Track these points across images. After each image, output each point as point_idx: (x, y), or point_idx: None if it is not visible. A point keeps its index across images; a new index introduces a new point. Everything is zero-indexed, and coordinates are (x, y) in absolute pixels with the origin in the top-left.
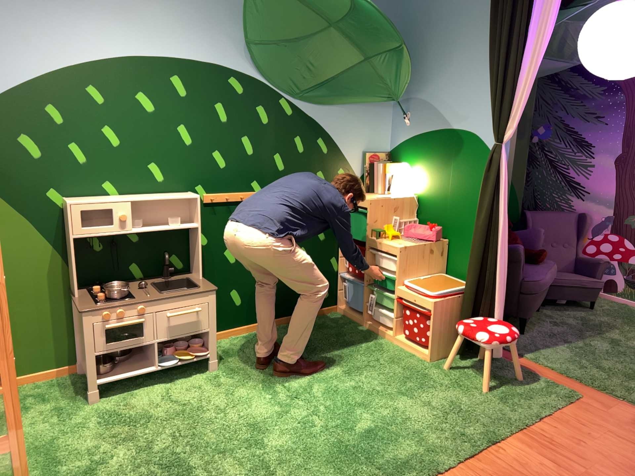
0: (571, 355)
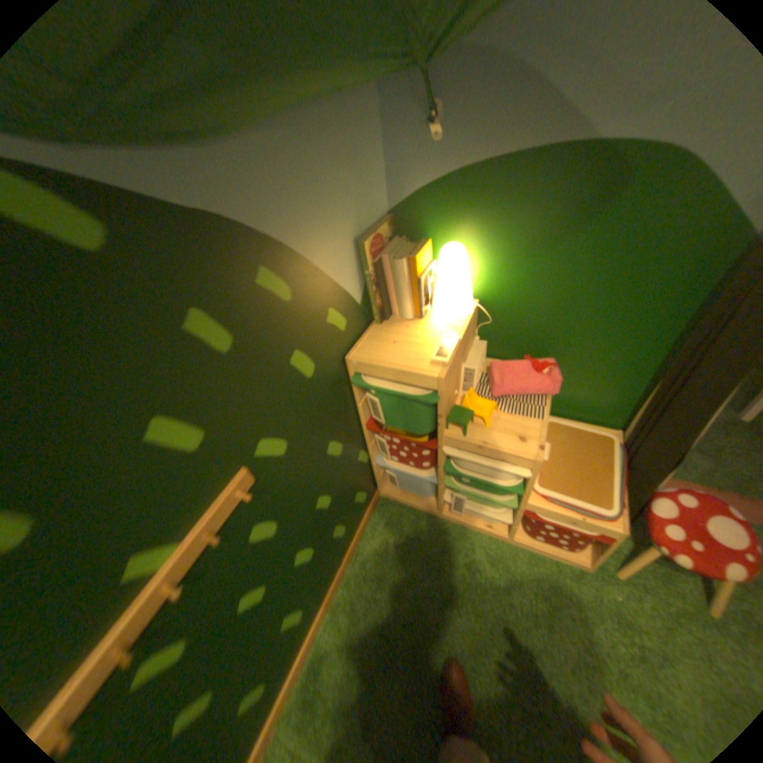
0: None
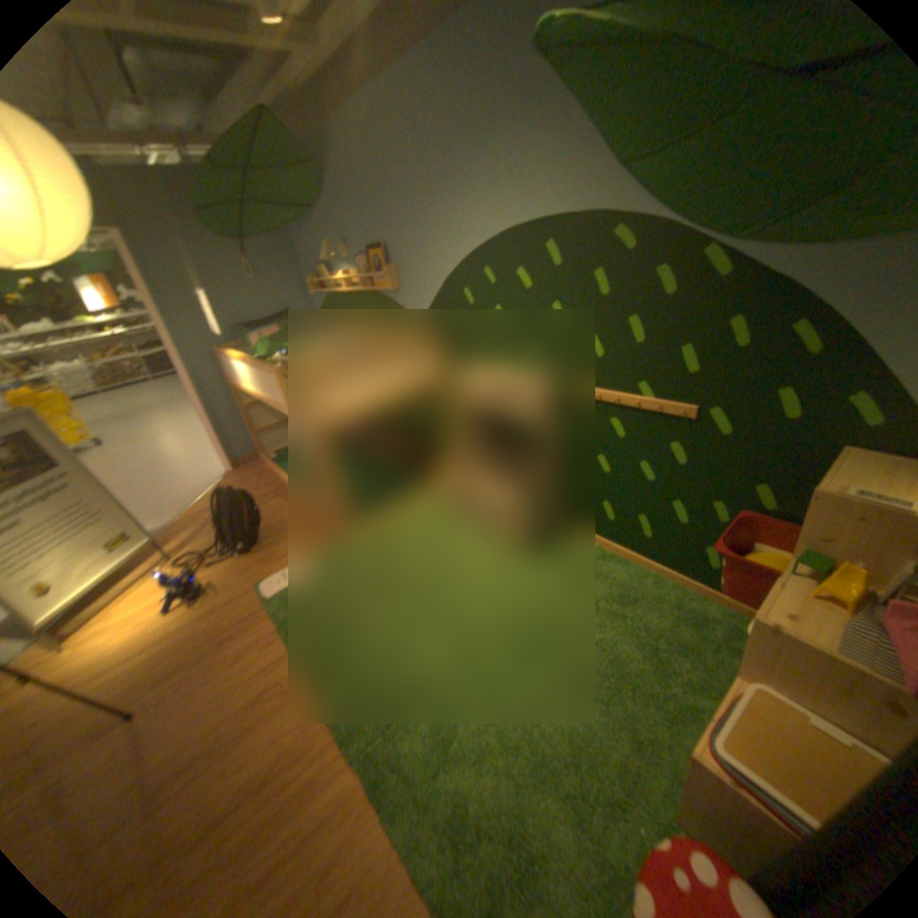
0: None
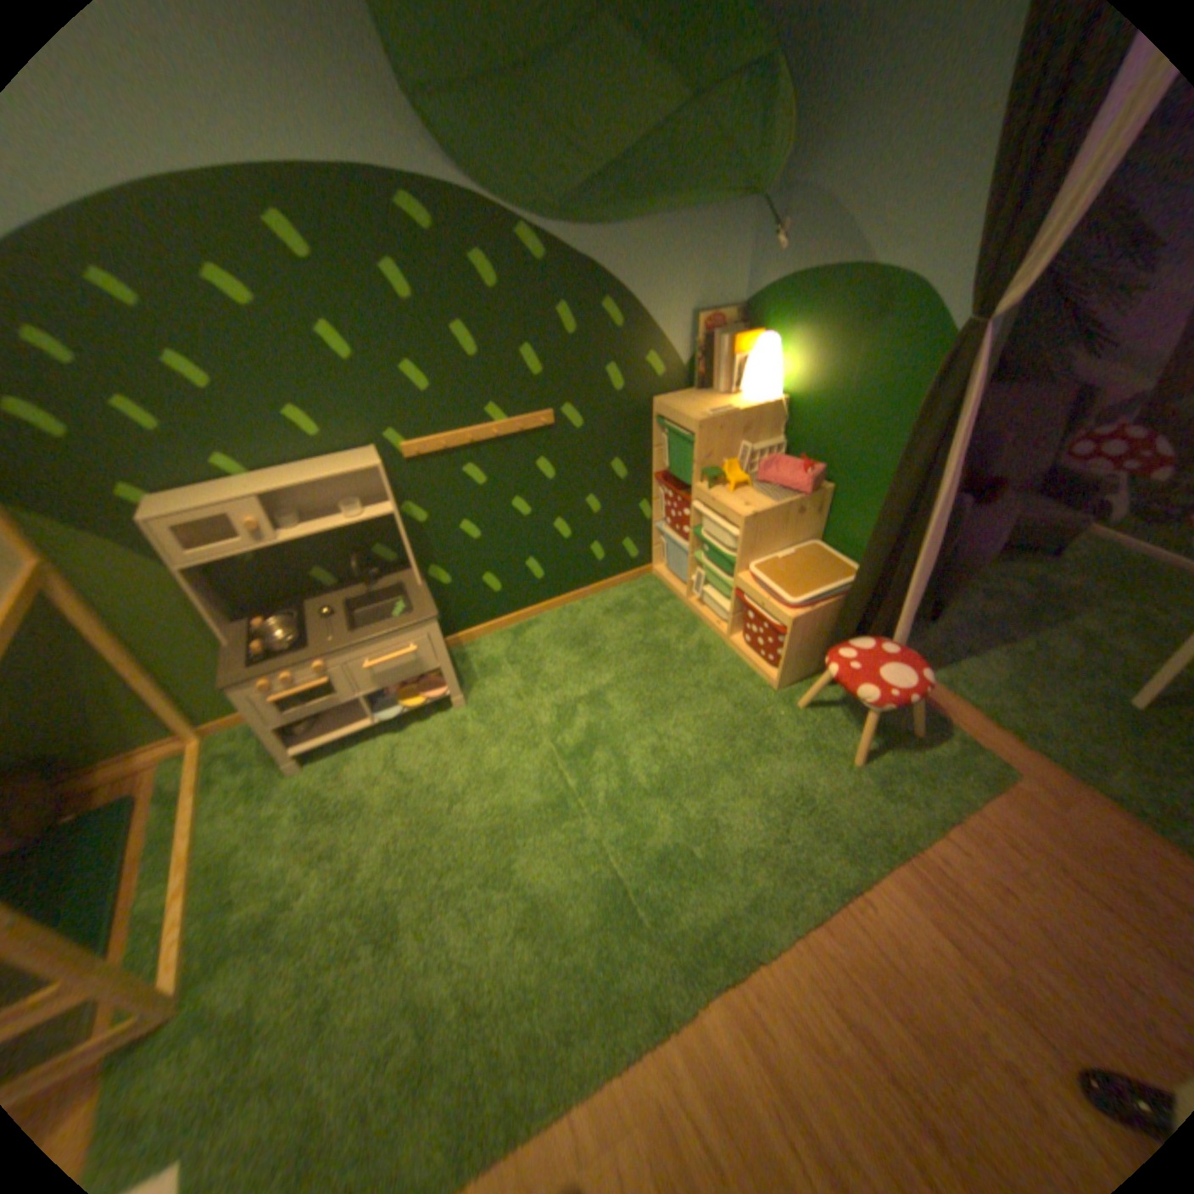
0: (1011, 676)
